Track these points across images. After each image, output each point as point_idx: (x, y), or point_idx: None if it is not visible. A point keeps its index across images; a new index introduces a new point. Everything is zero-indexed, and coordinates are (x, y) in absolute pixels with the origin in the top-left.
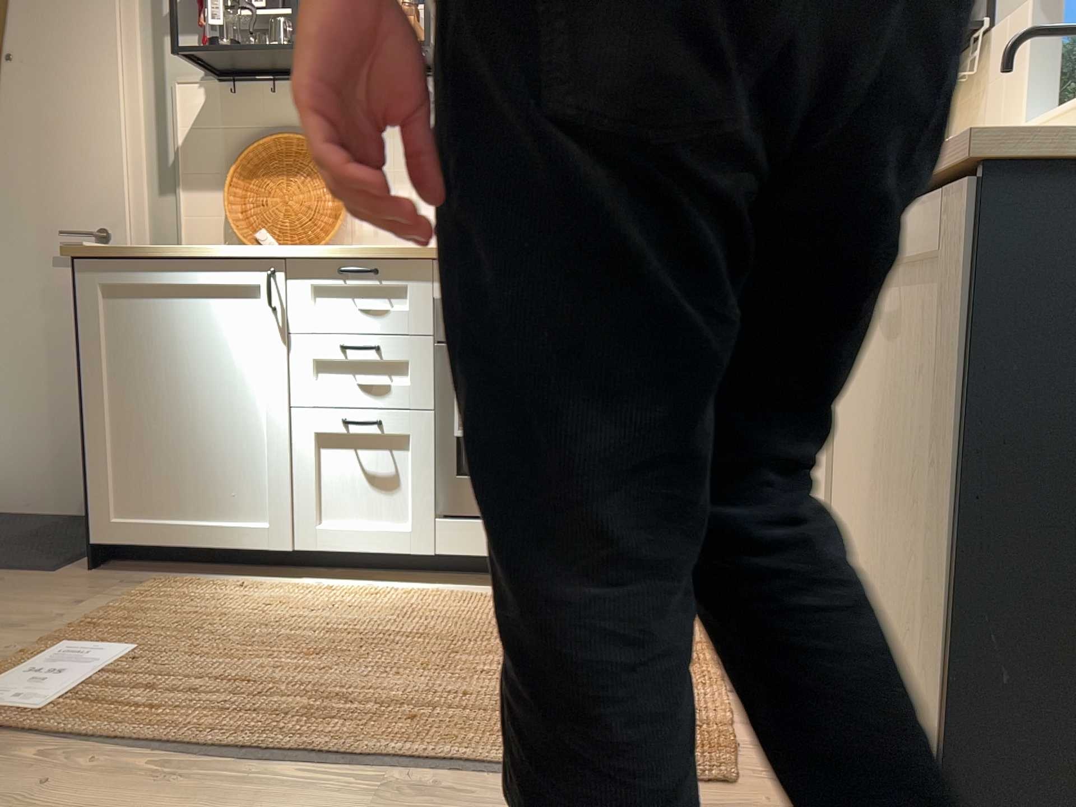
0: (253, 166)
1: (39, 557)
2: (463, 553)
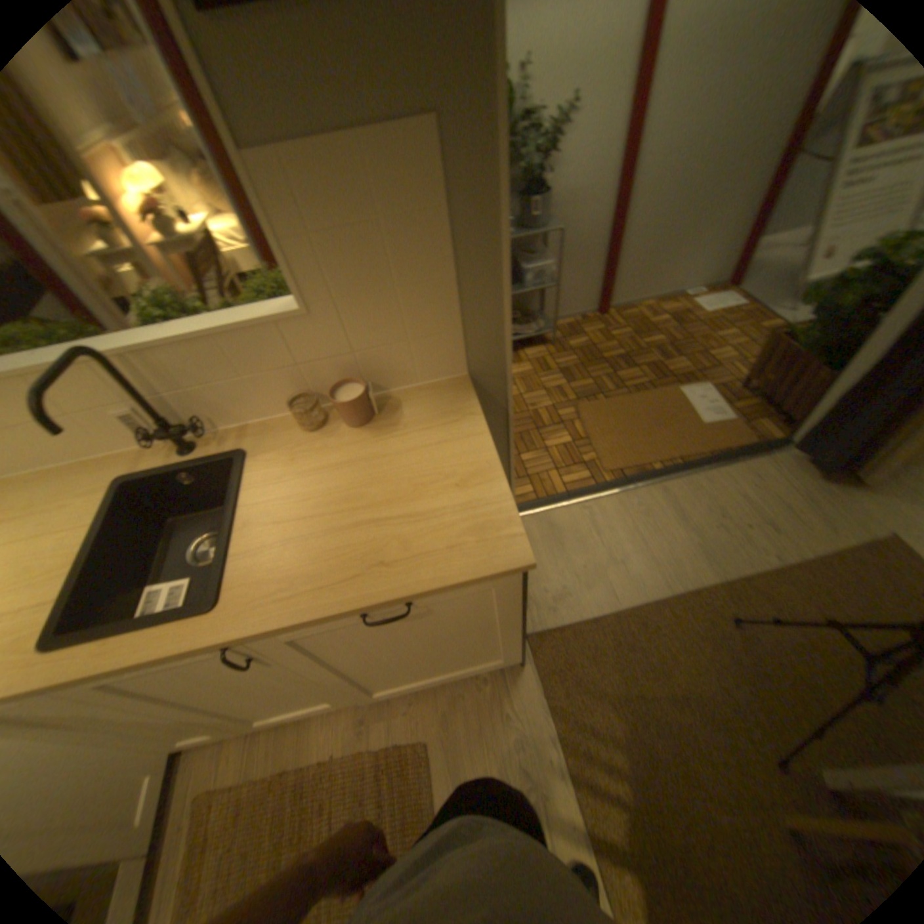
0: None
1: None
2: None
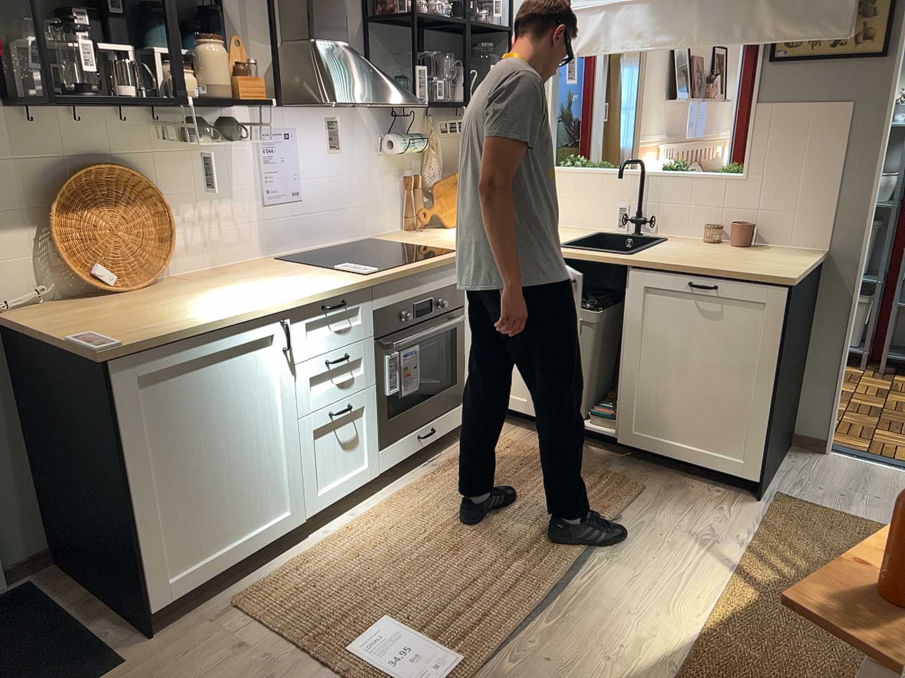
0: (68, 201)
1: (59, 670)
2: (392, 465)
